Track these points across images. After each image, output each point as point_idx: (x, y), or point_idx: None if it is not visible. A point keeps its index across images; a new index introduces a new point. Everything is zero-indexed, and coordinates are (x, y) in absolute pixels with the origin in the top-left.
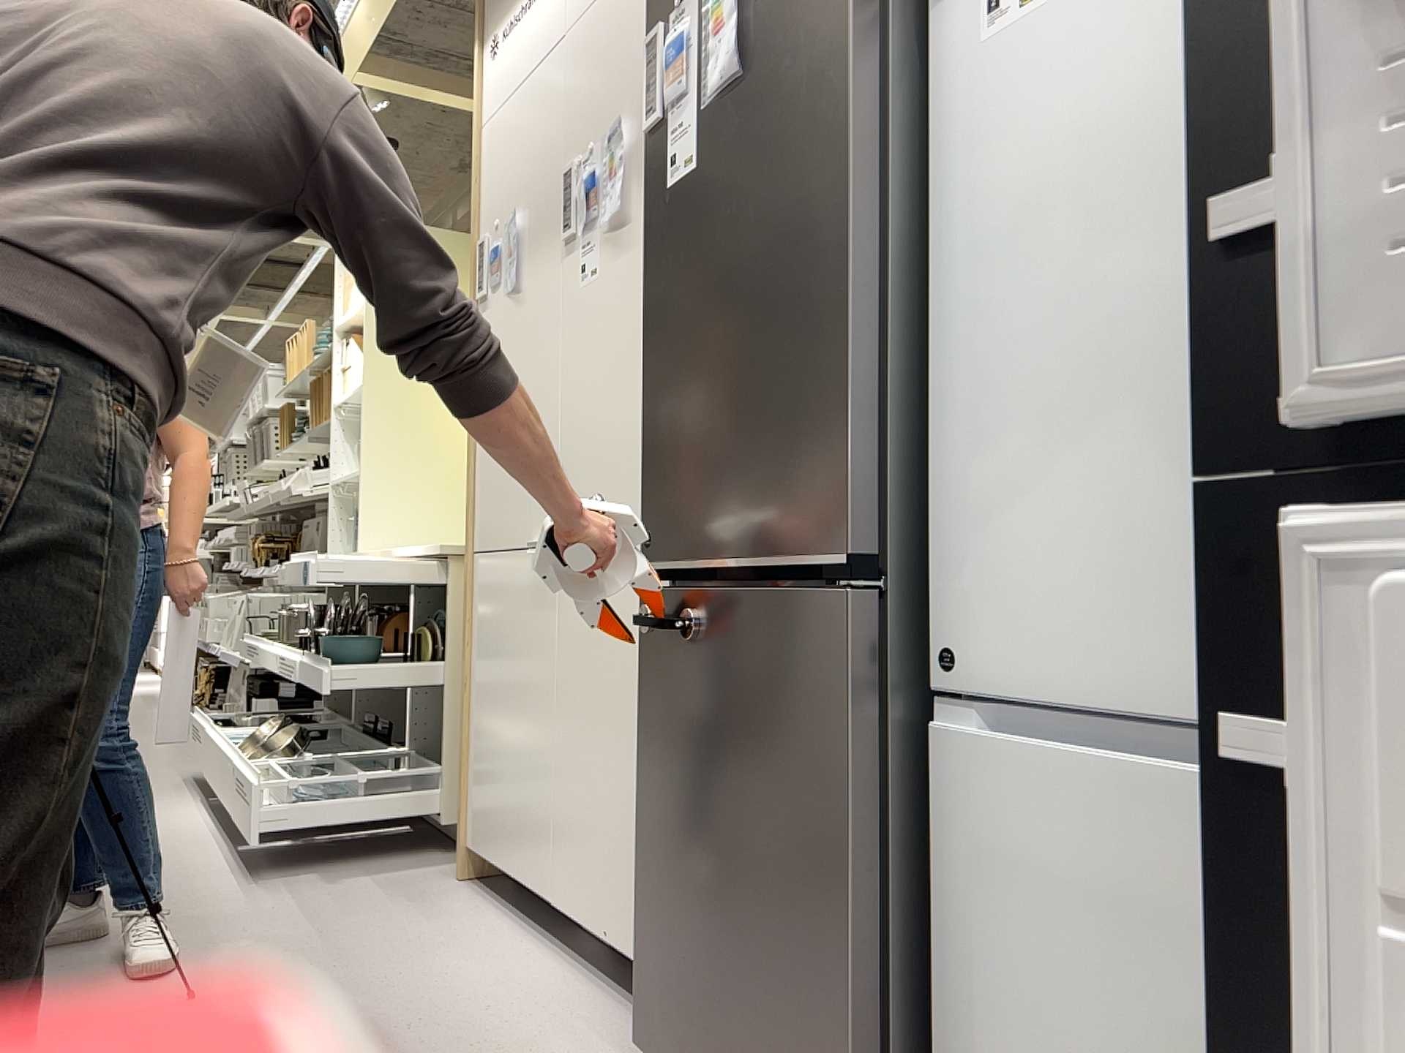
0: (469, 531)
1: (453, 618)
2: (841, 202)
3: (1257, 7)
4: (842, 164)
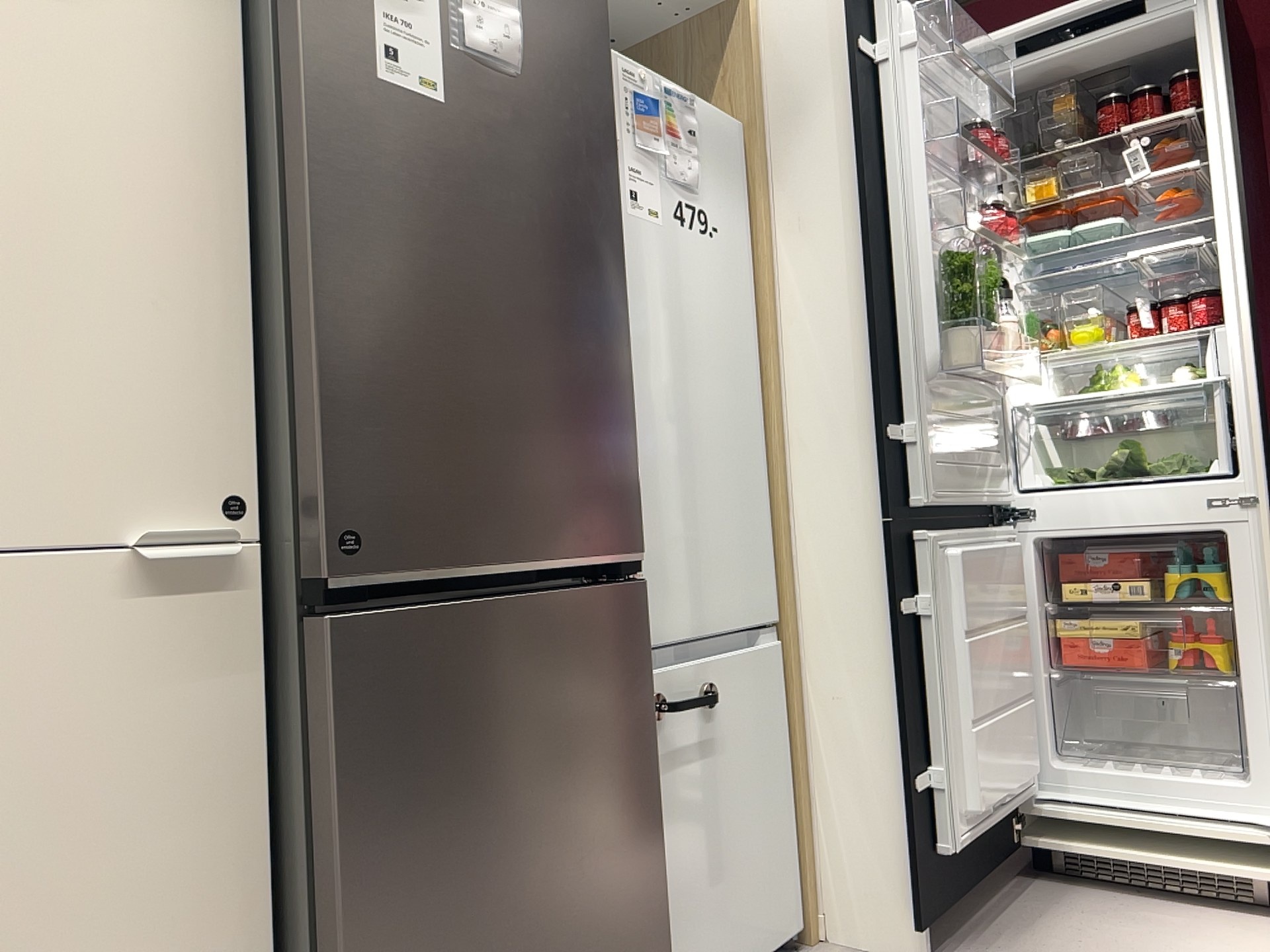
0: None
1: None
2: (617, 274)
3: (886, 362)
4: (615, 245)
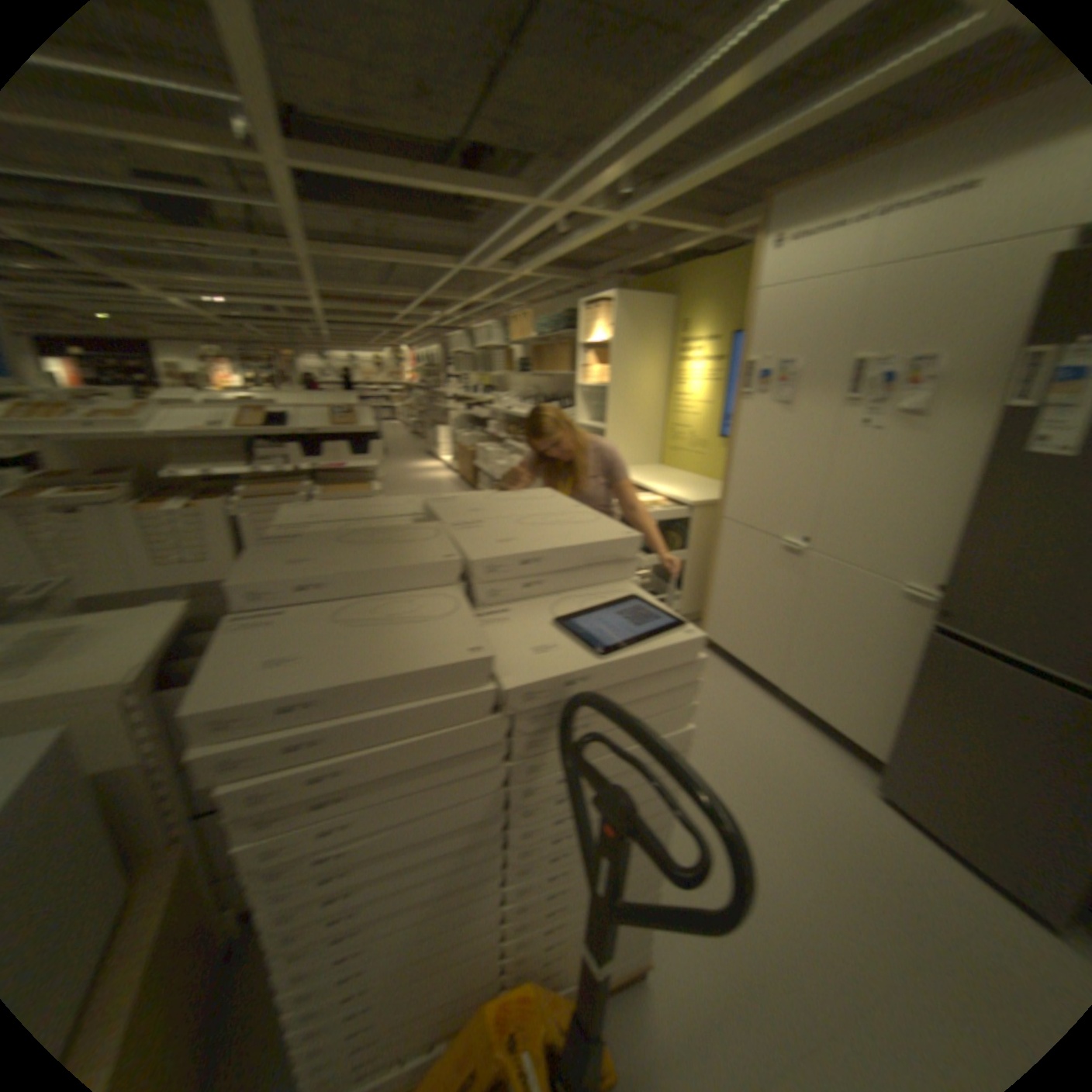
0: (721, 507)
1: (691, 533)
2: None
3: None
4: None
